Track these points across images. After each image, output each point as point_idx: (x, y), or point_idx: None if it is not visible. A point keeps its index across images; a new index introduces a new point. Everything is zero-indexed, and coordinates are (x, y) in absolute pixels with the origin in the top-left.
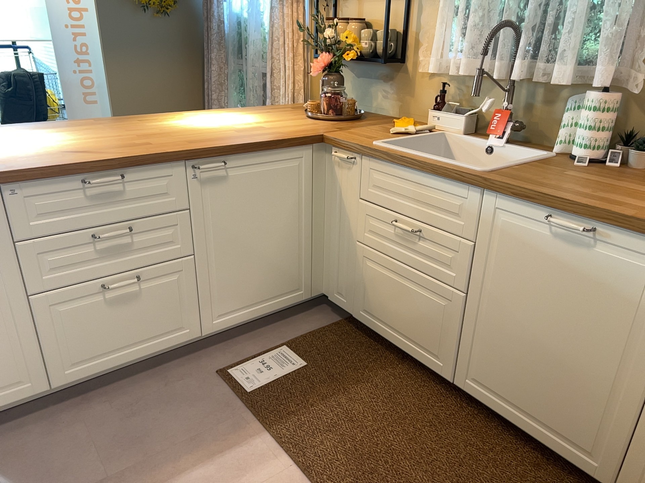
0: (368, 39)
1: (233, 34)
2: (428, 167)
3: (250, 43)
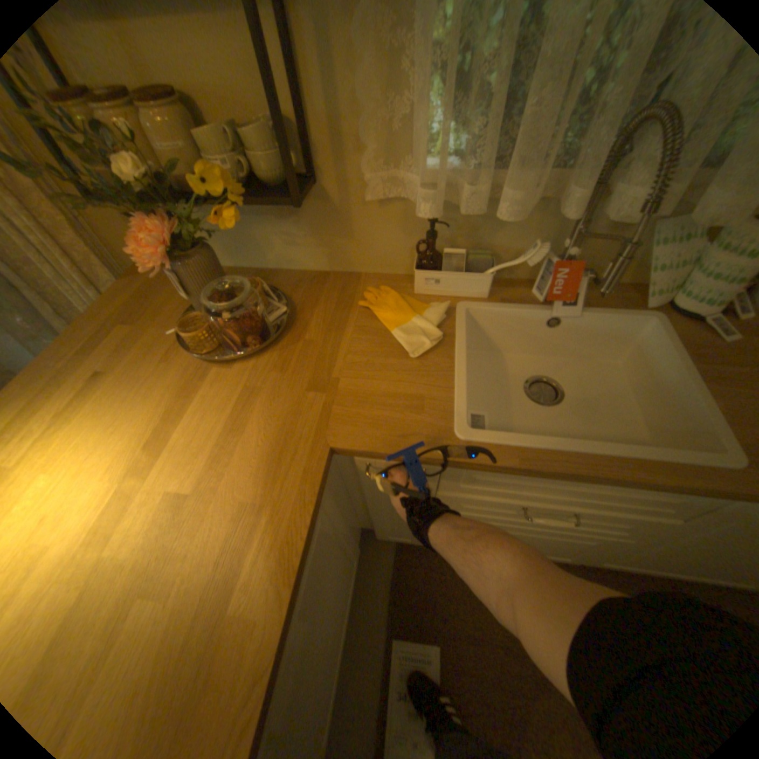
0: (223, 142)
1: None
2: (644, 485)
3: None
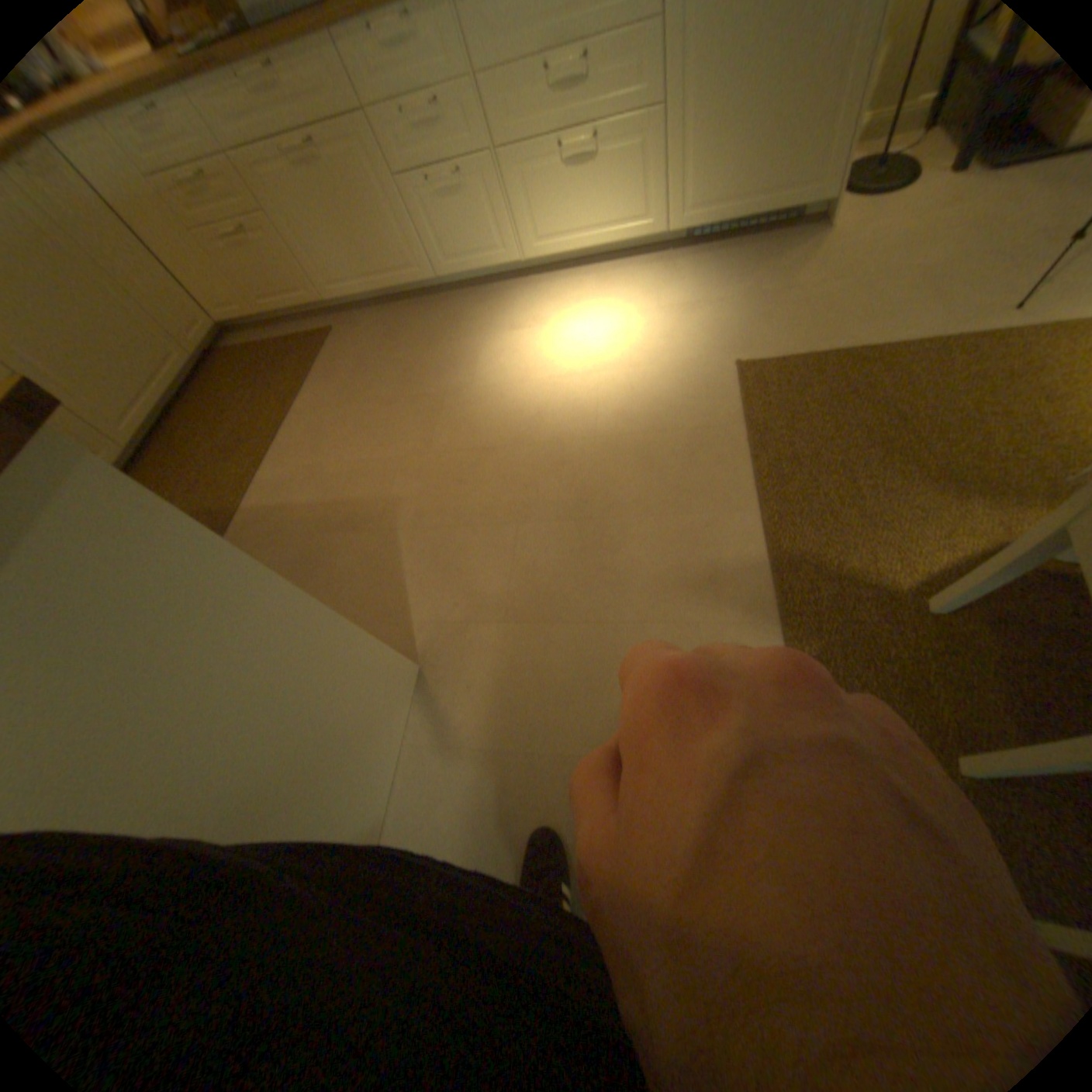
0: None
1: None
2: None
3: None
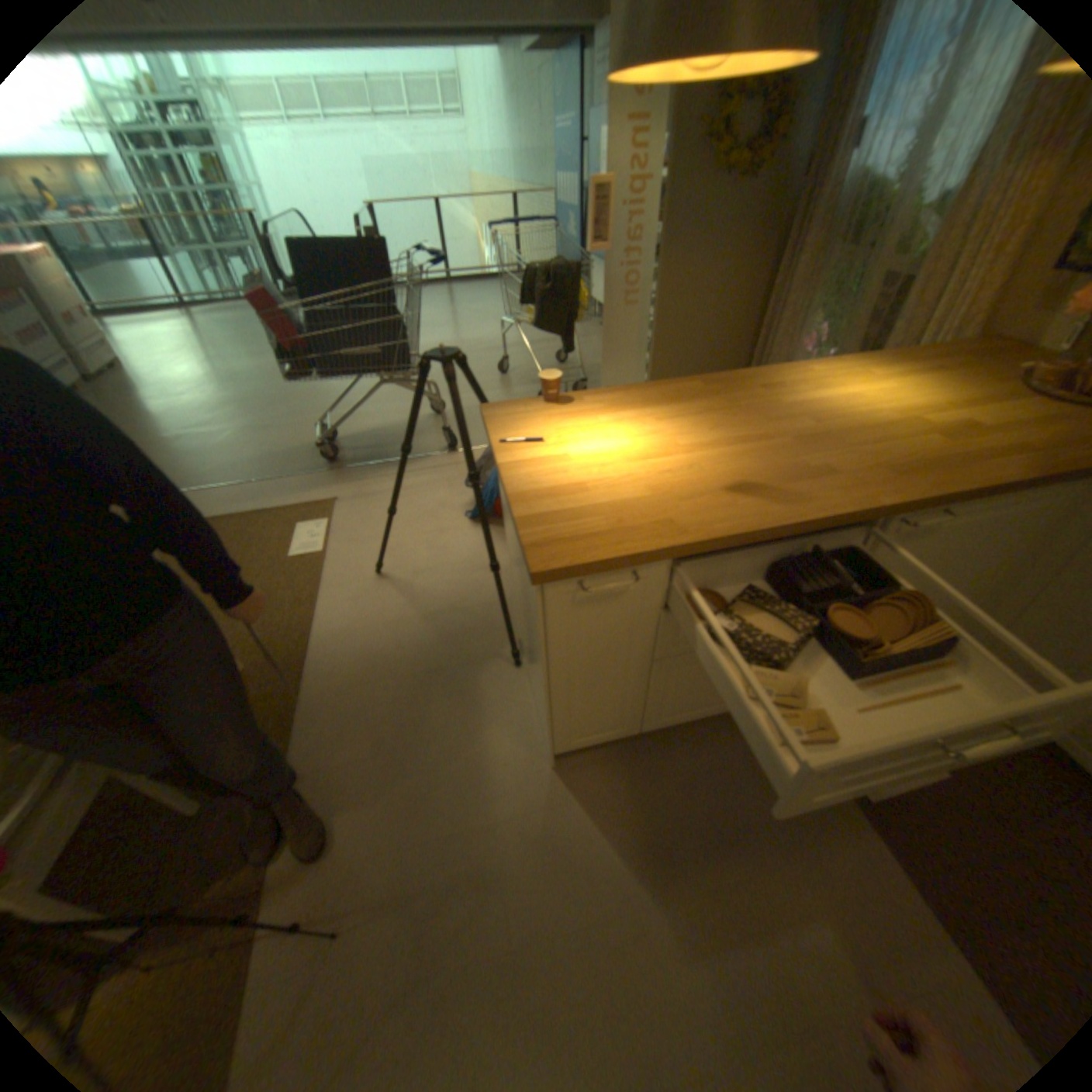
0: None
1: (852, 203)
2: None
3: (888, 222)
